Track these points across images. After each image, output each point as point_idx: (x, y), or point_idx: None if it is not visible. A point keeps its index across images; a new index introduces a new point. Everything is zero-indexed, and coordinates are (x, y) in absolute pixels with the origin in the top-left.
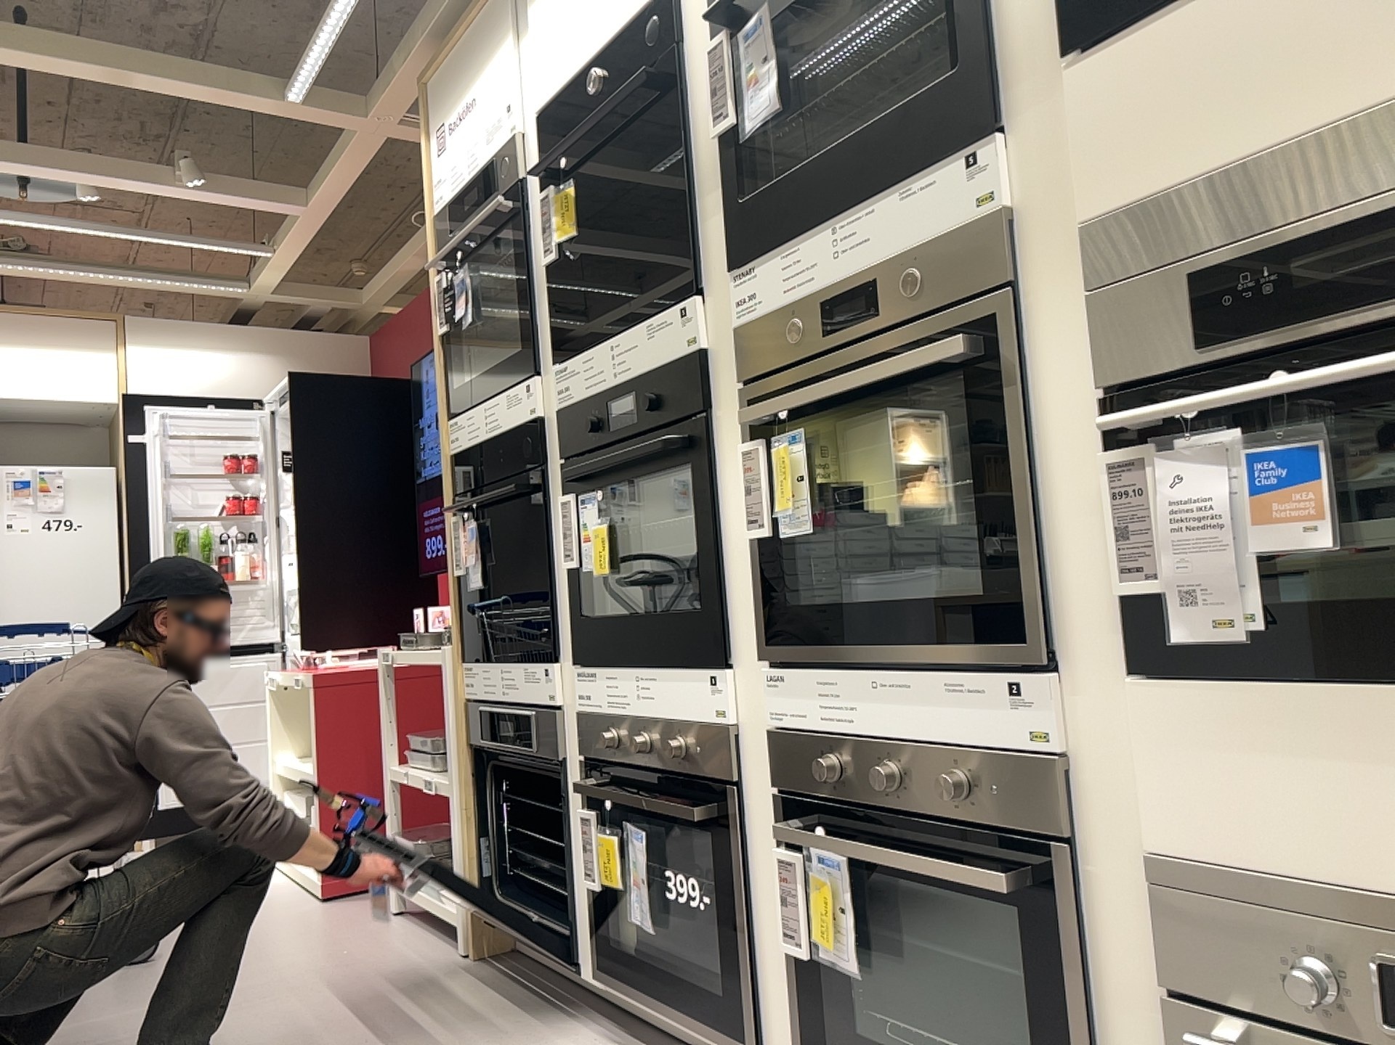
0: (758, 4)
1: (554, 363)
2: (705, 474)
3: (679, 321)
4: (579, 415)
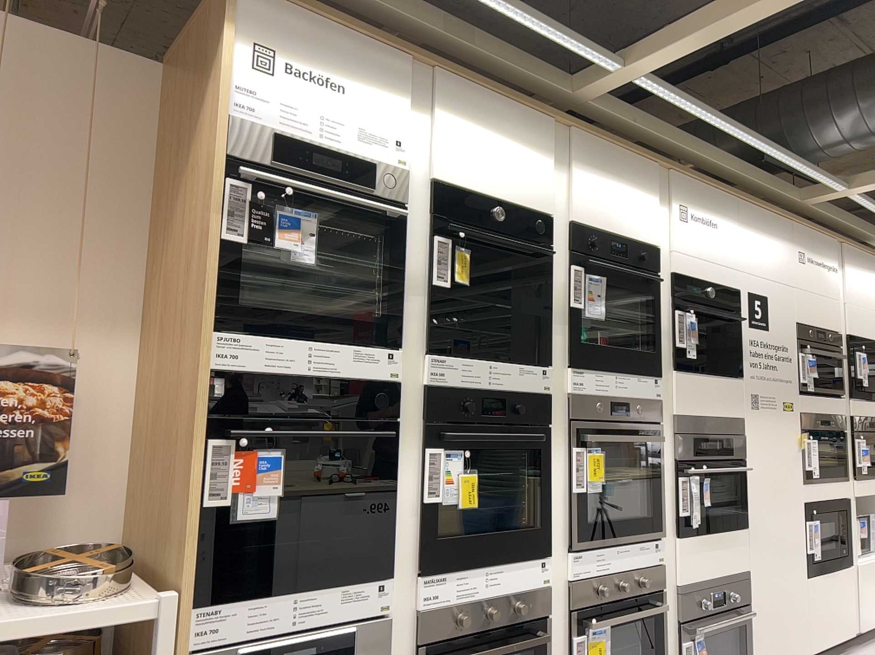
0: (589, 273)
1: (421, 349)
2: (544, 451)
3: (537, 373)
4: (454, 394)
